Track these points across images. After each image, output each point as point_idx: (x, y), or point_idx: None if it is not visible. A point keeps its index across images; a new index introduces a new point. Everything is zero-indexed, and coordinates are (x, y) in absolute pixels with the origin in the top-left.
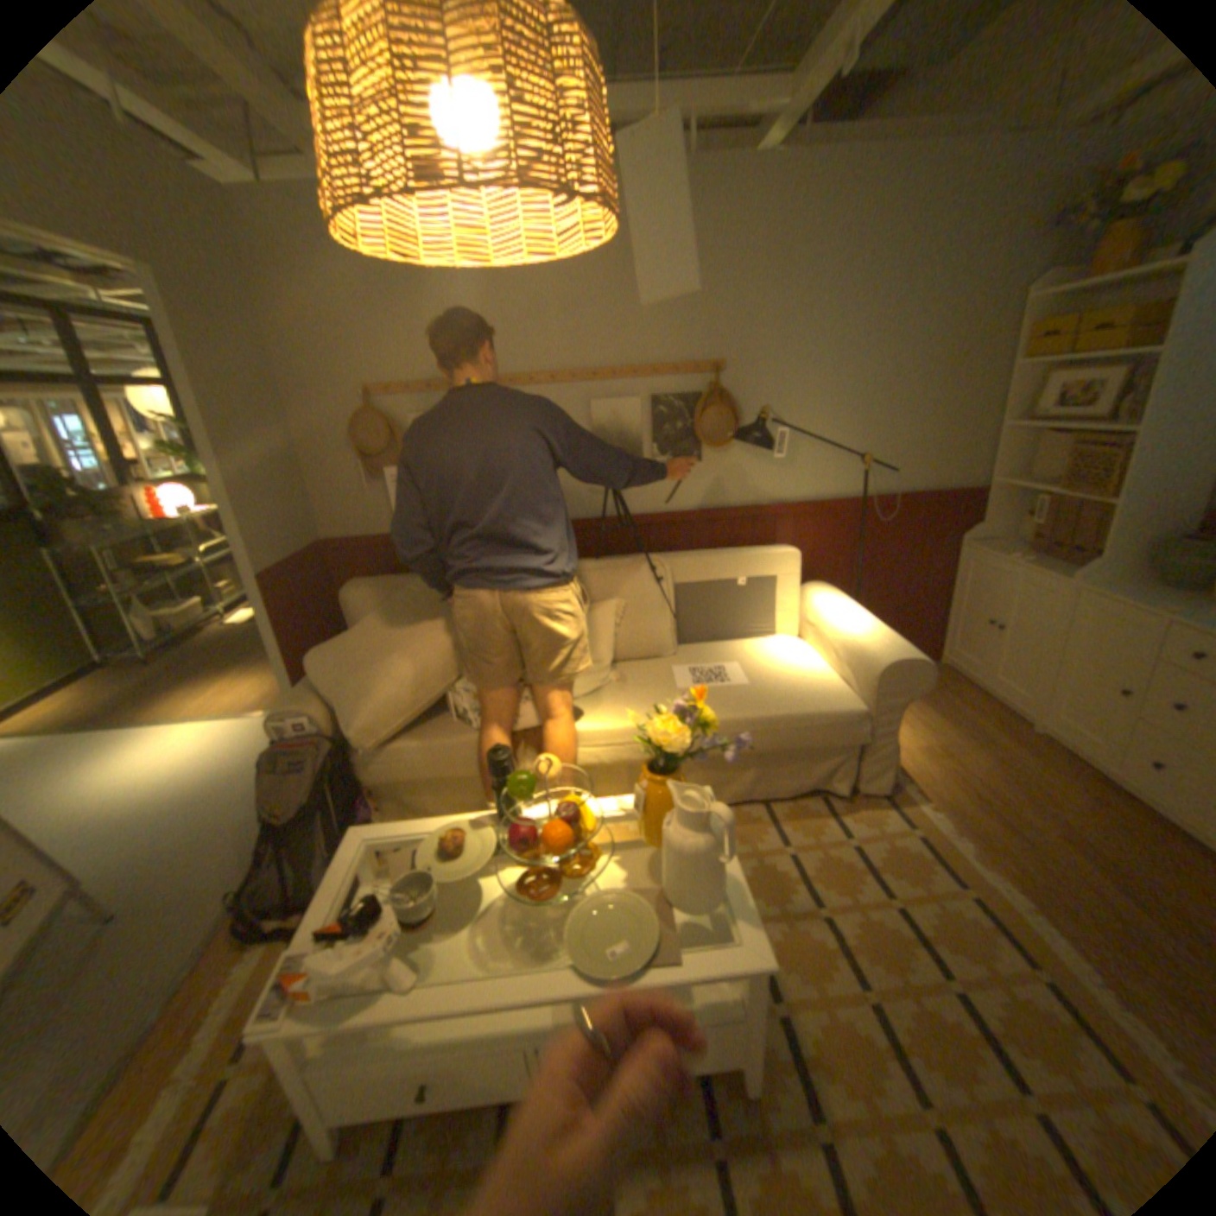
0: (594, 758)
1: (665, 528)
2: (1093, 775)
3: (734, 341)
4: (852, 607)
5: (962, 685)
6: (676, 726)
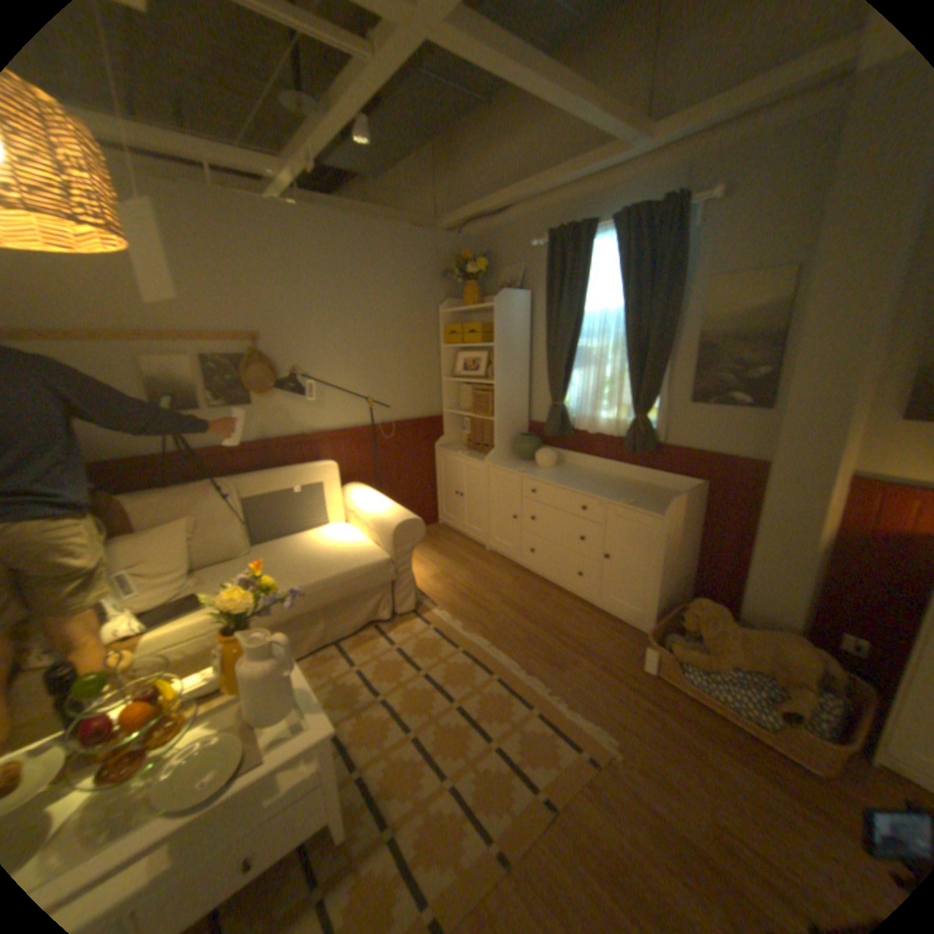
0: (179, 655)
1: (229, 457)
2: (512, 565)
3: (266, 321)
4: (376, 495)
5: (451, 534)
6: (242, 595)
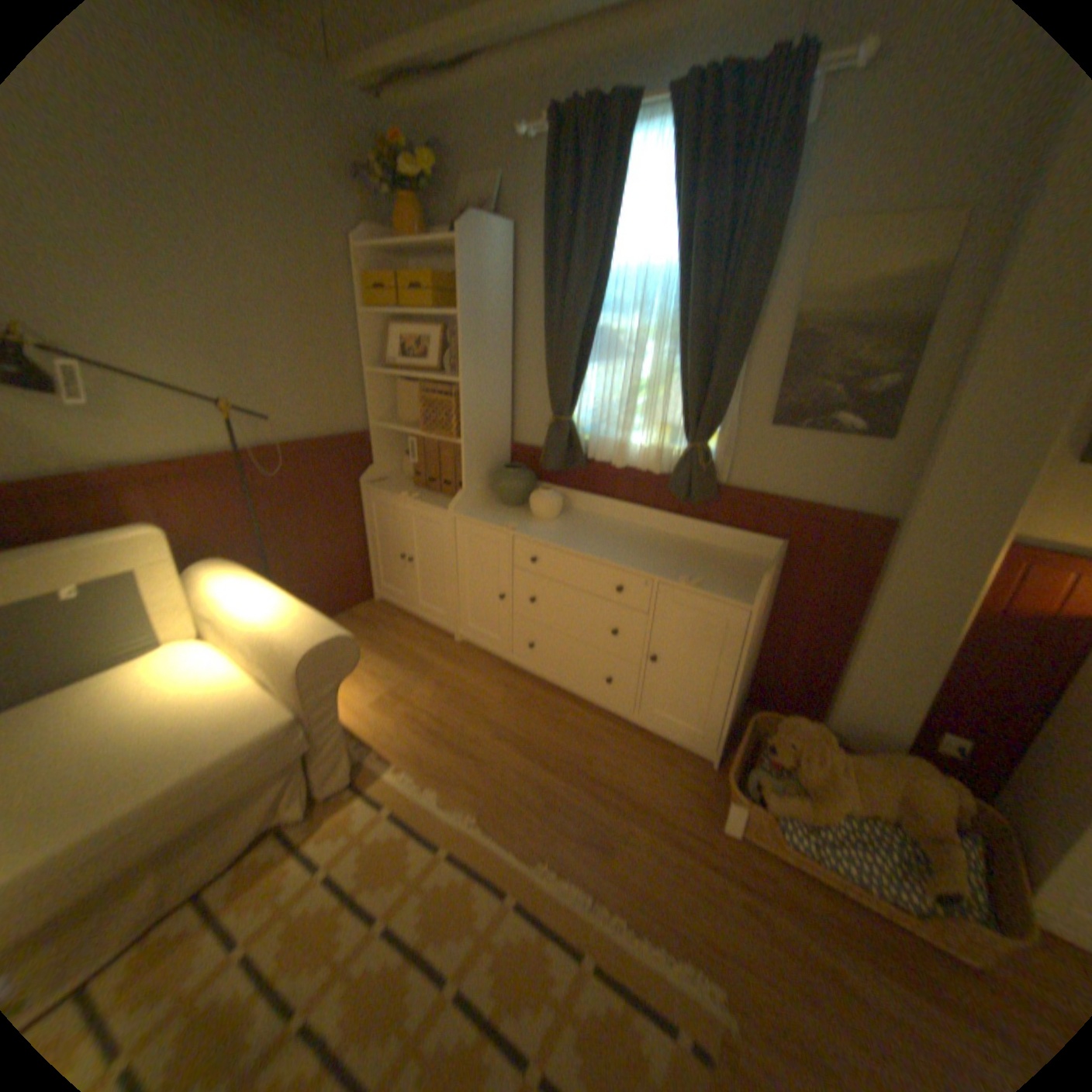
0: None
1: None
2: (498, 665)
3: None
4: (254, 587)
5: (395, 618)
6: None
